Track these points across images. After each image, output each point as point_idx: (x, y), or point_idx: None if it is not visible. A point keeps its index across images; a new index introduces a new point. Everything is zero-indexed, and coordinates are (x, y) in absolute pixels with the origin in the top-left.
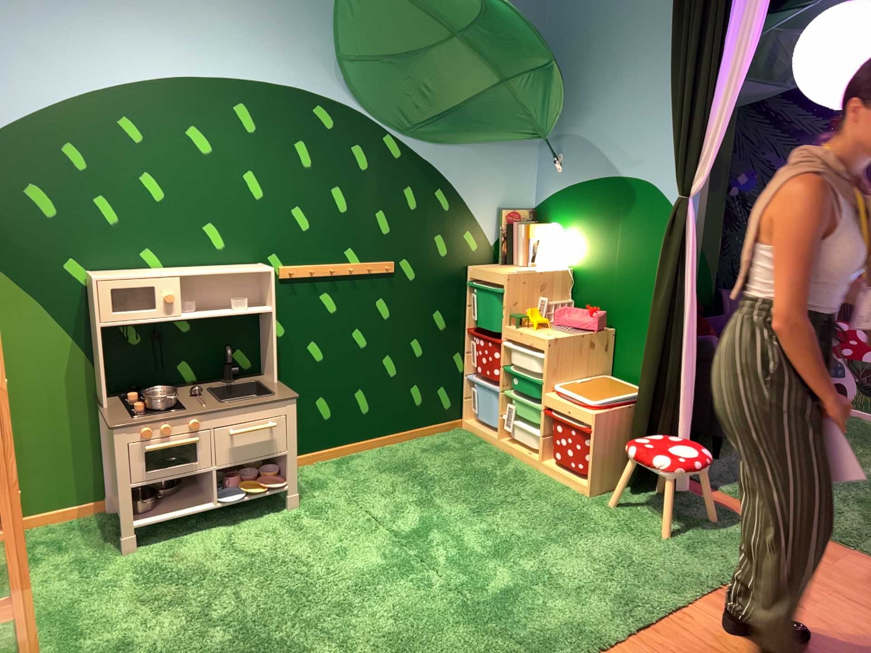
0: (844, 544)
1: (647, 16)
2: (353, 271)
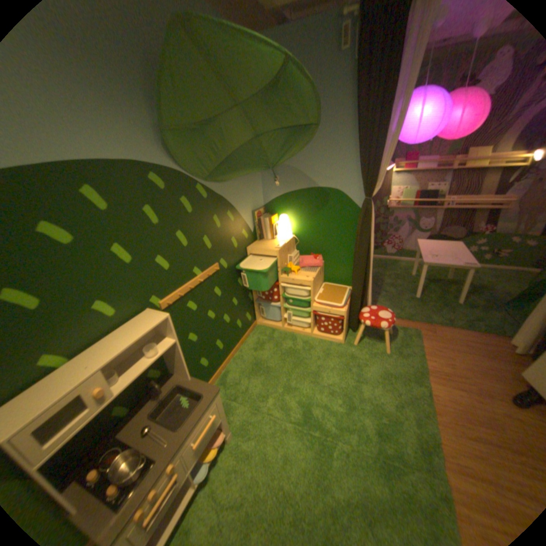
0: (429, 324)
1: (329, 93)
2: (201, 280)
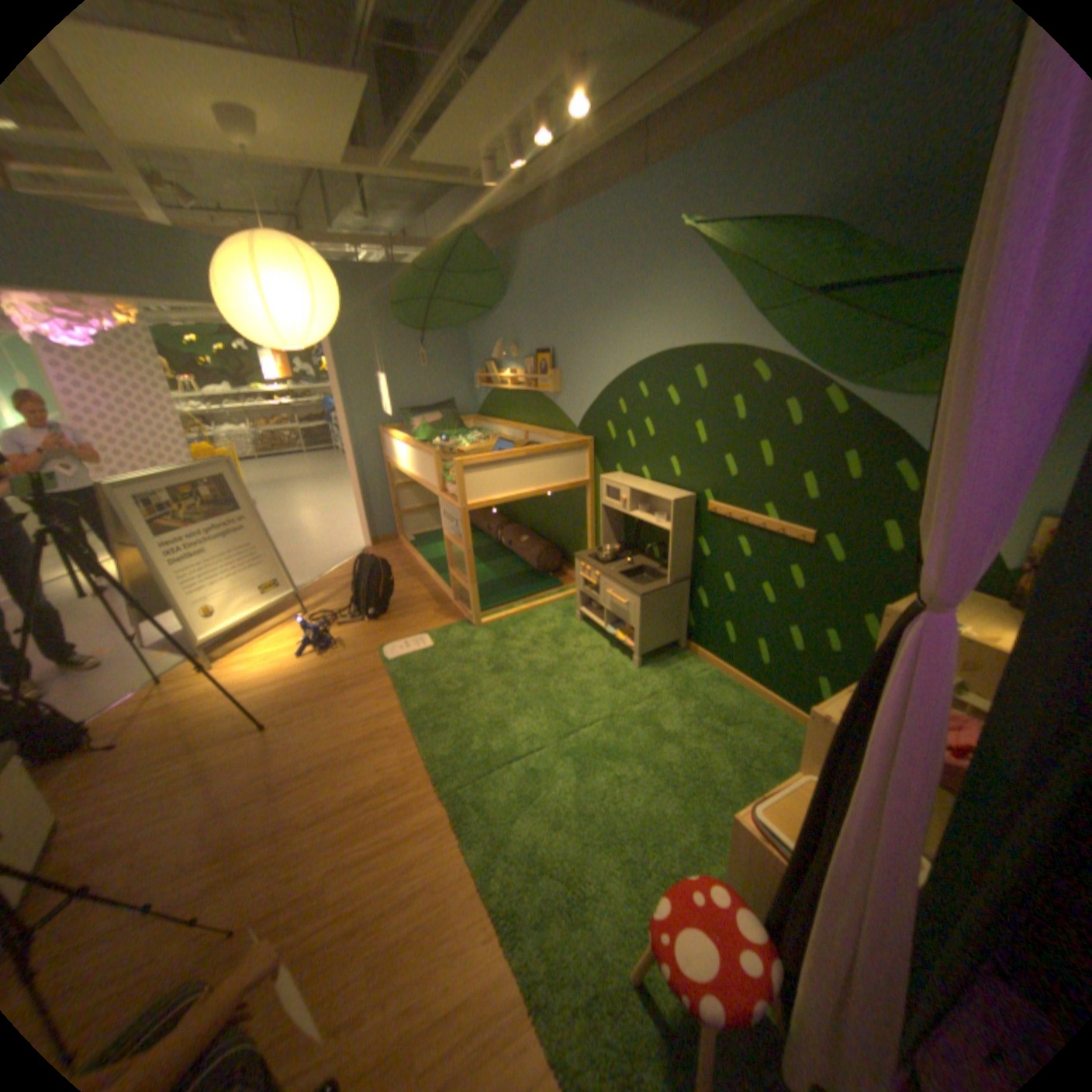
0: None
1: None
2: (766, 527)
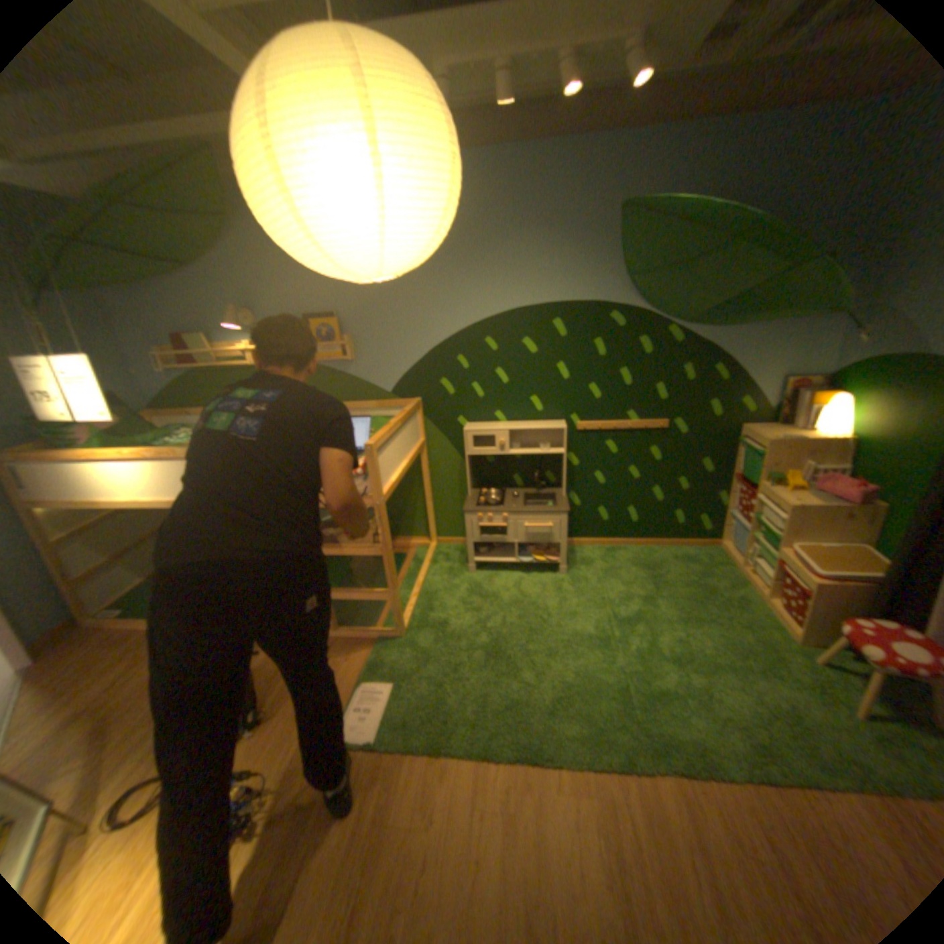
0: None
1: None
2: (632, 428)
